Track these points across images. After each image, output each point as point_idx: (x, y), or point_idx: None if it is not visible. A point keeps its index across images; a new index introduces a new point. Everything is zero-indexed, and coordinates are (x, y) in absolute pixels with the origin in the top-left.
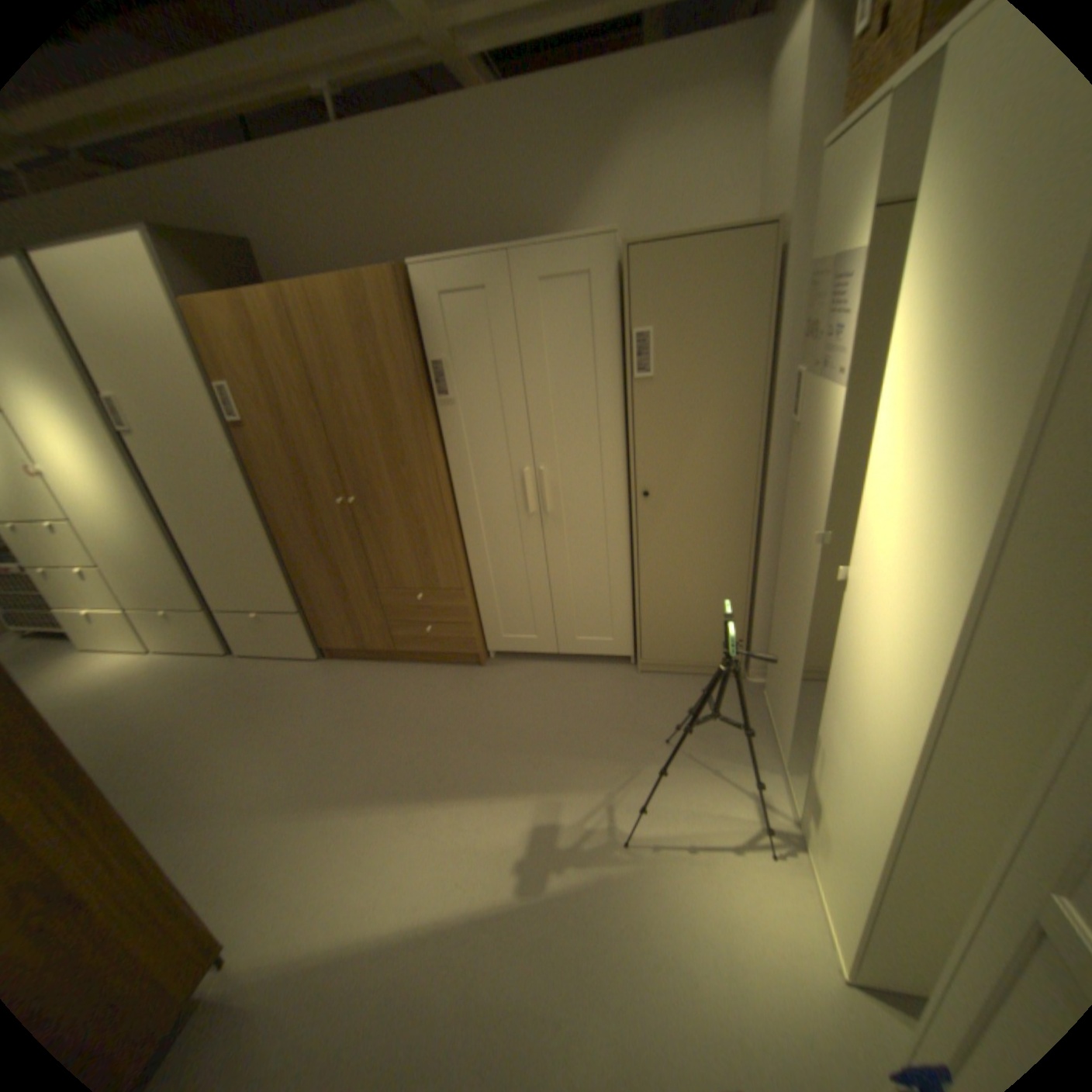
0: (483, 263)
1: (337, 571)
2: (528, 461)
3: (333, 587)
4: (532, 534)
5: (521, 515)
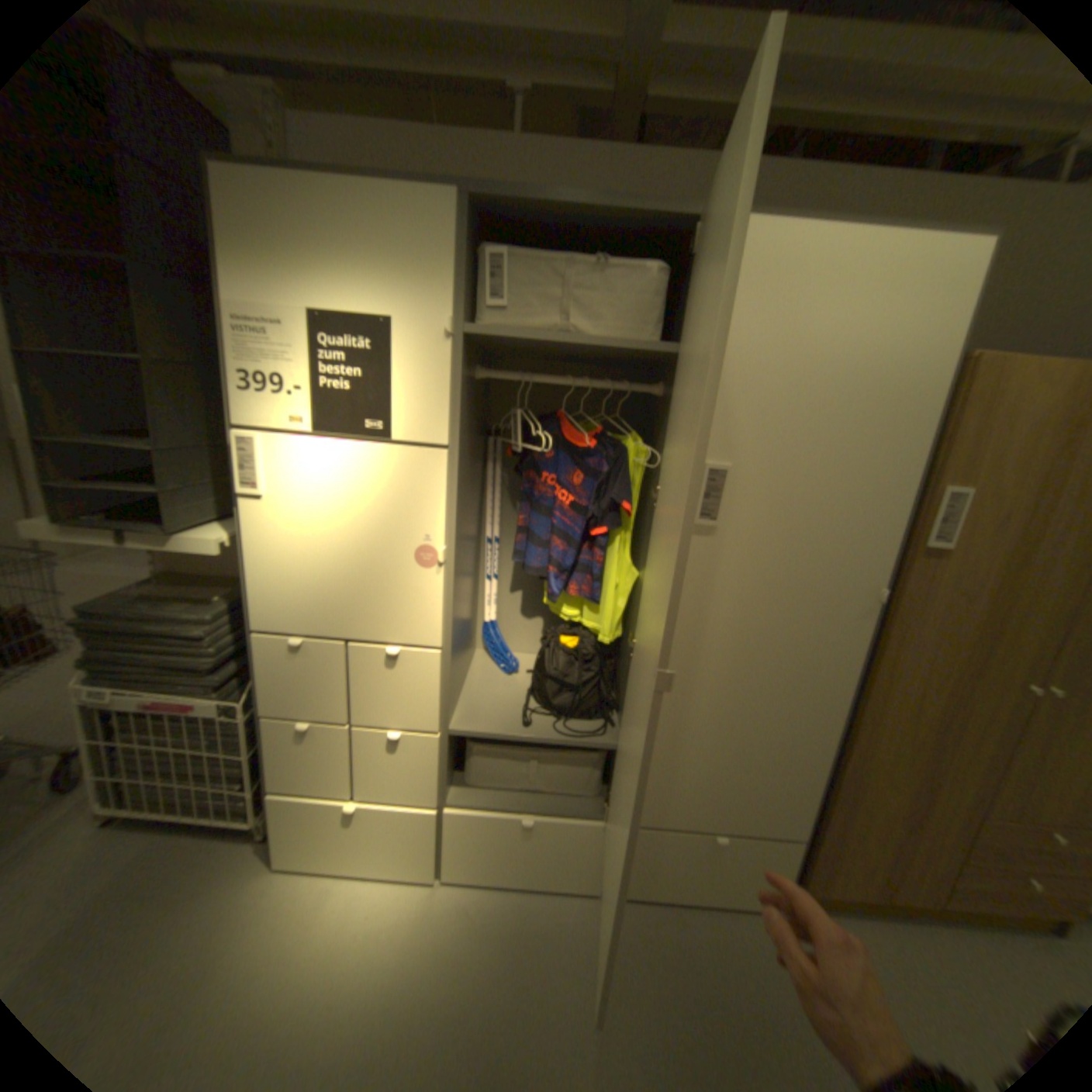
0: None
1: (932, 788)
2: None
3: (904, 811)
4: None
5: None
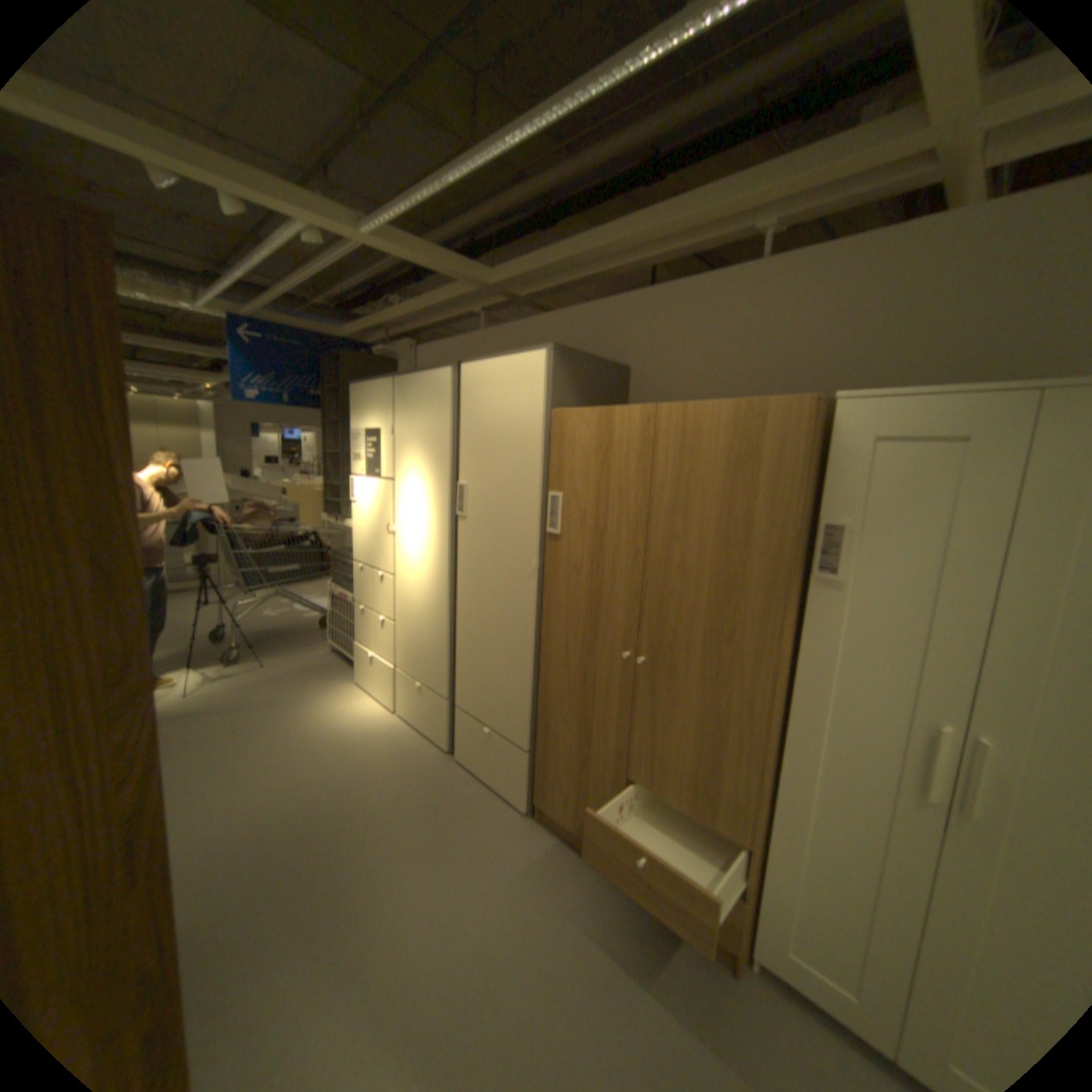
0: (978, 404)
1: (587, 731)
2: (955, 716)
3: (575, 746)
4: (916, 834)
5: (904, 792)
